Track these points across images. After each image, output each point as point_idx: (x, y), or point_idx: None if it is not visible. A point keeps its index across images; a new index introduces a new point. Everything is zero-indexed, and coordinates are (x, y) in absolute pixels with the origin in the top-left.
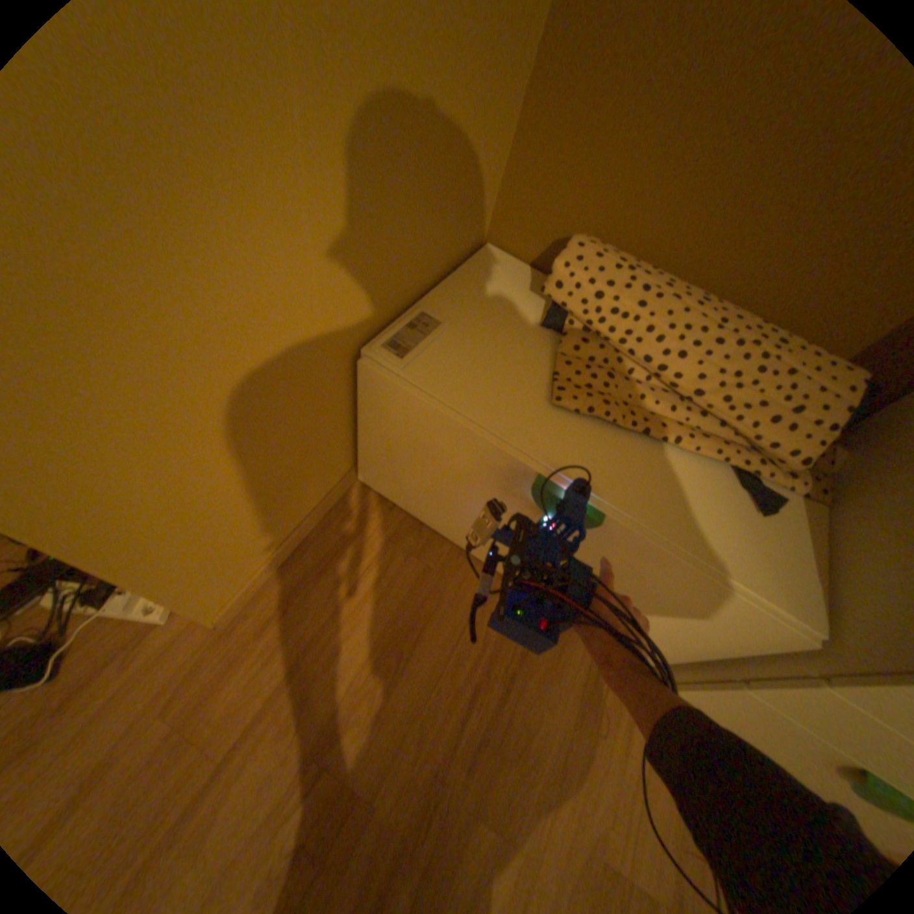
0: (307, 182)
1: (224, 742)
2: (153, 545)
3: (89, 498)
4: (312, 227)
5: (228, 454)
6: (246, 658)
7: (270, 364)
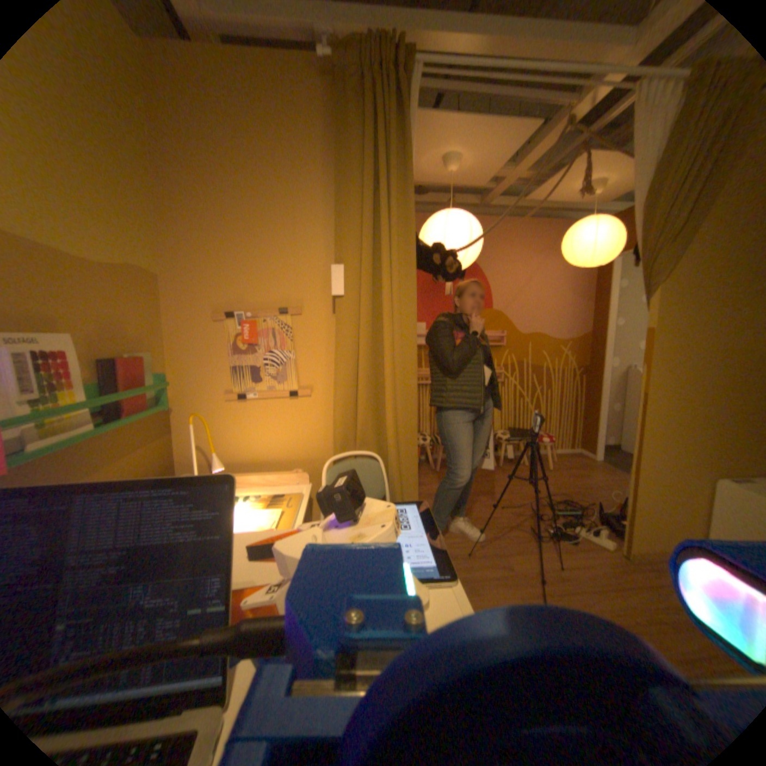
0: (709, 429)
1: (632, 583)
2: (646, 490)
3: (649, 465)
4: (708, 437)
5: (670, 481)
6: (642, 572)
7: (688, 463)
